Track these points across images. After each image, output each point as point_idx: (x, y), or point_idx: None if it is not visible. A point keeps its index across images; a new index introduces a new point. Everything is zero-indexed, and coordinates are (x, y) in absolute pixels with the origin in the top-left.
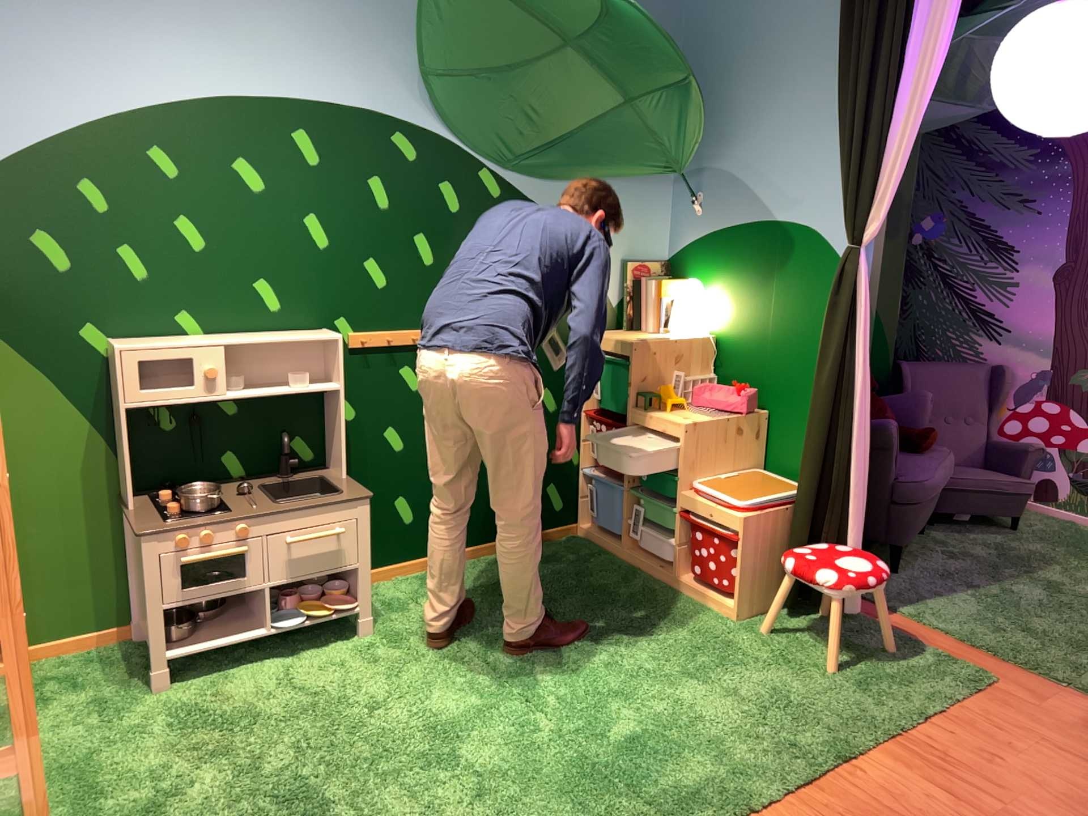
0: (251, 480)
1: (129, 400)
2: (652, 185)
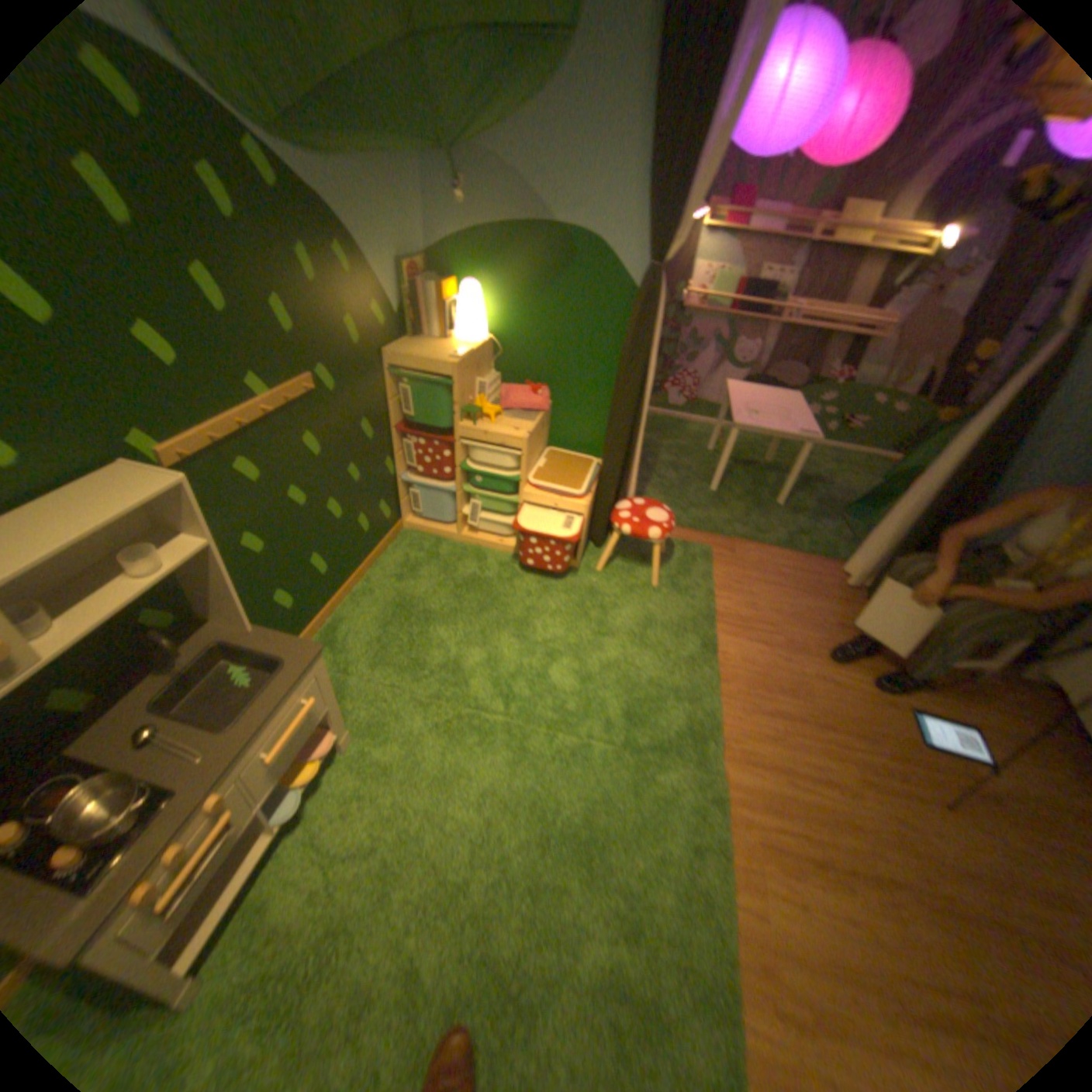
0: (118, 699)
1: None
2: (404, 162)
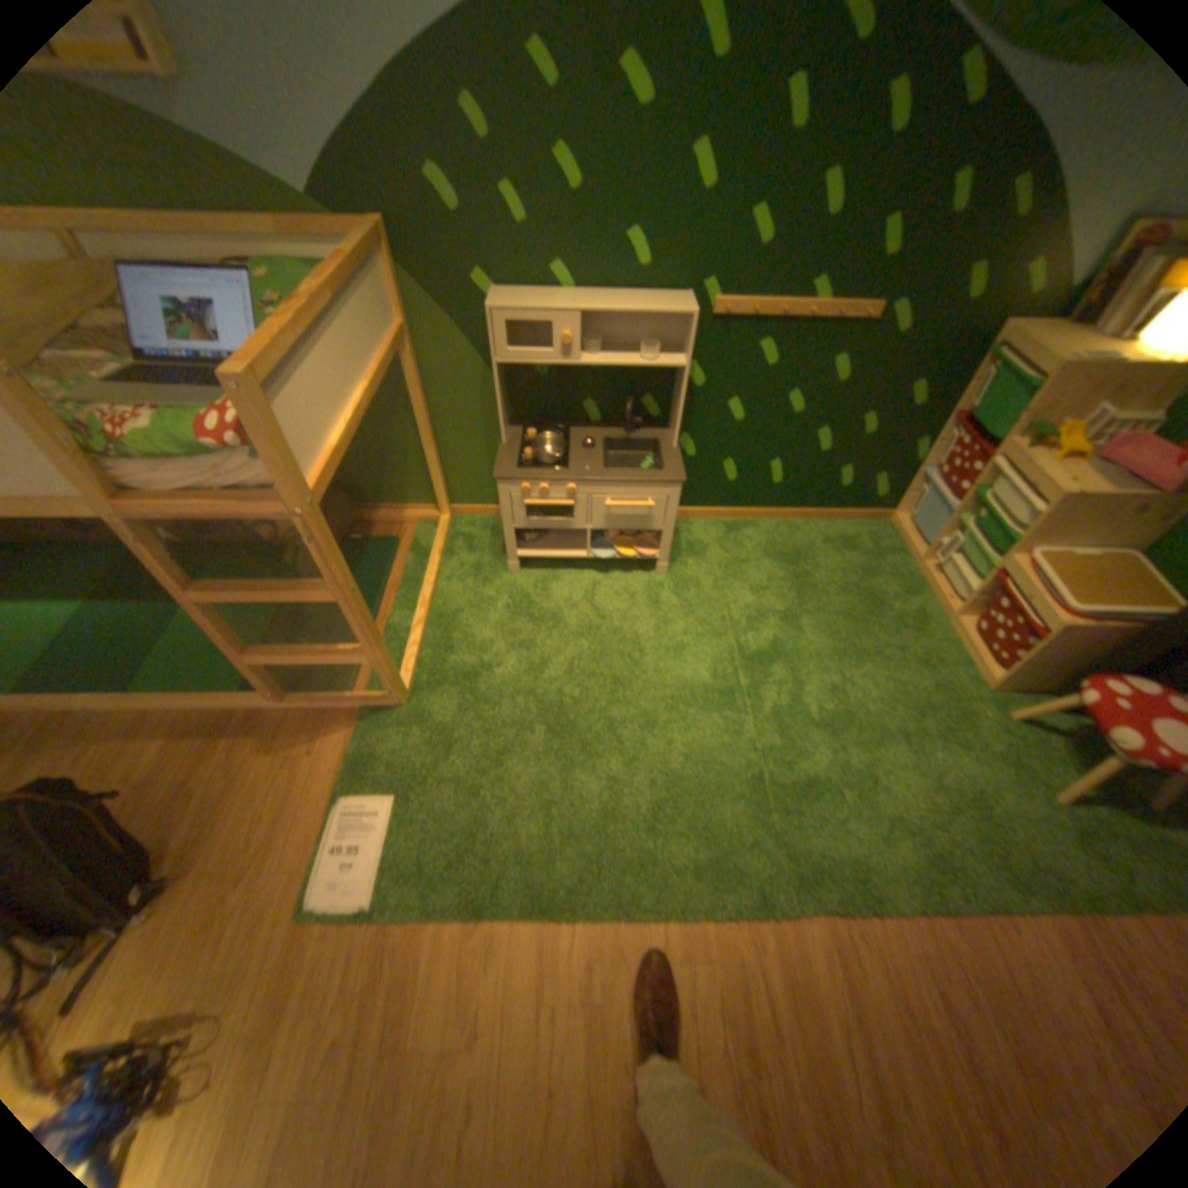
0: (602, 430)
1: (498, 359)
2: None
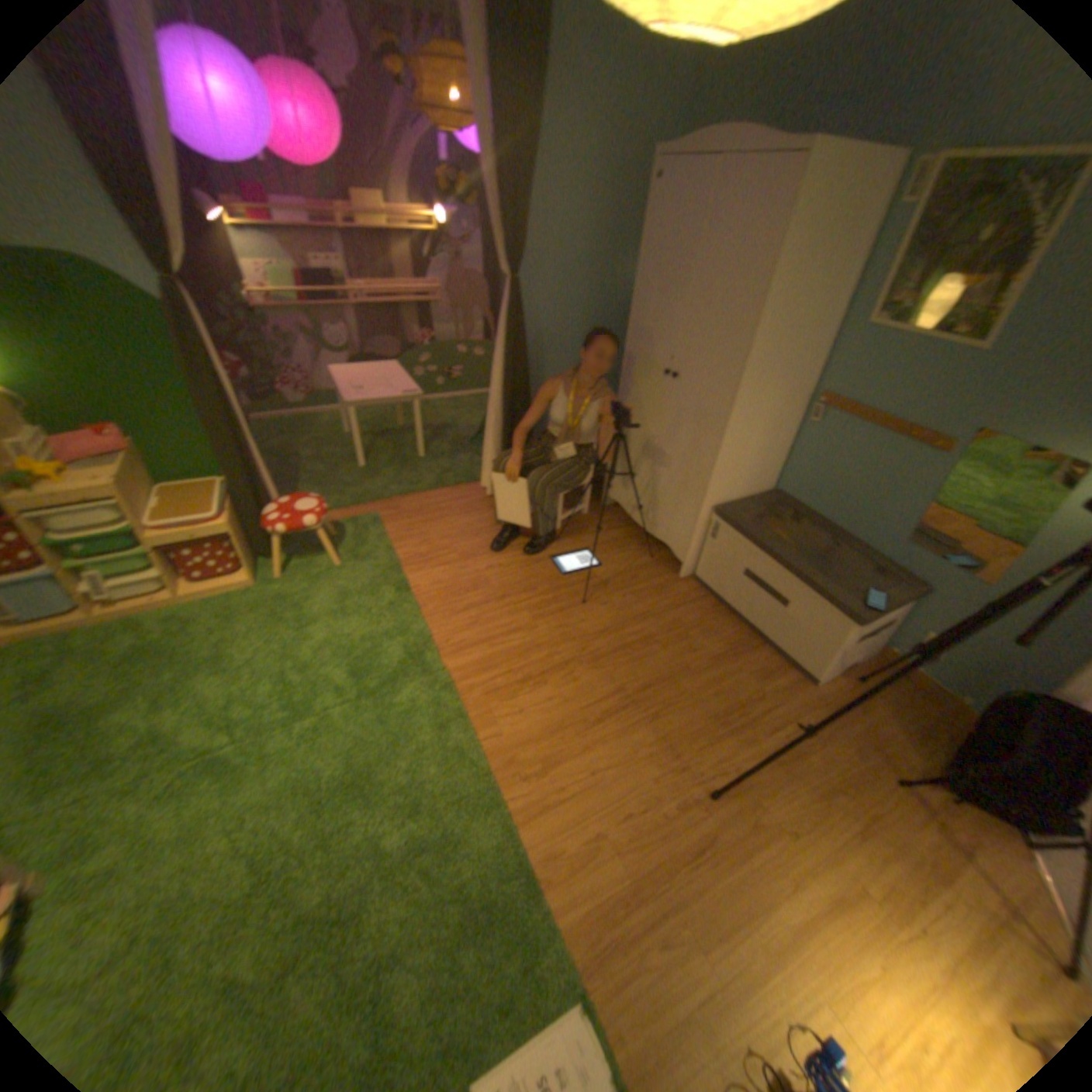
0: None
1: None
2: None
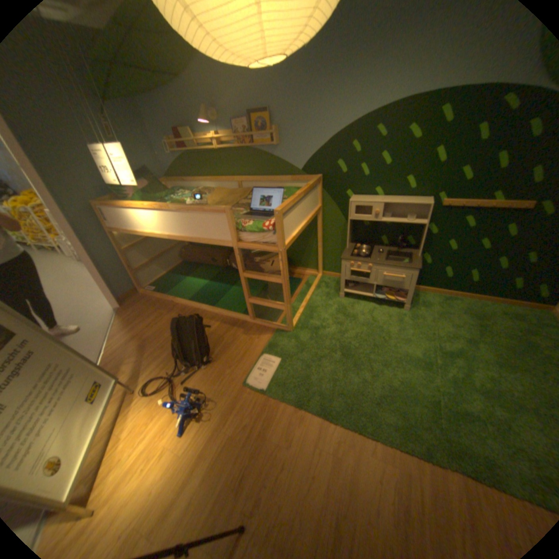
0: (388, 247)
1: (350, 218)
2: None
